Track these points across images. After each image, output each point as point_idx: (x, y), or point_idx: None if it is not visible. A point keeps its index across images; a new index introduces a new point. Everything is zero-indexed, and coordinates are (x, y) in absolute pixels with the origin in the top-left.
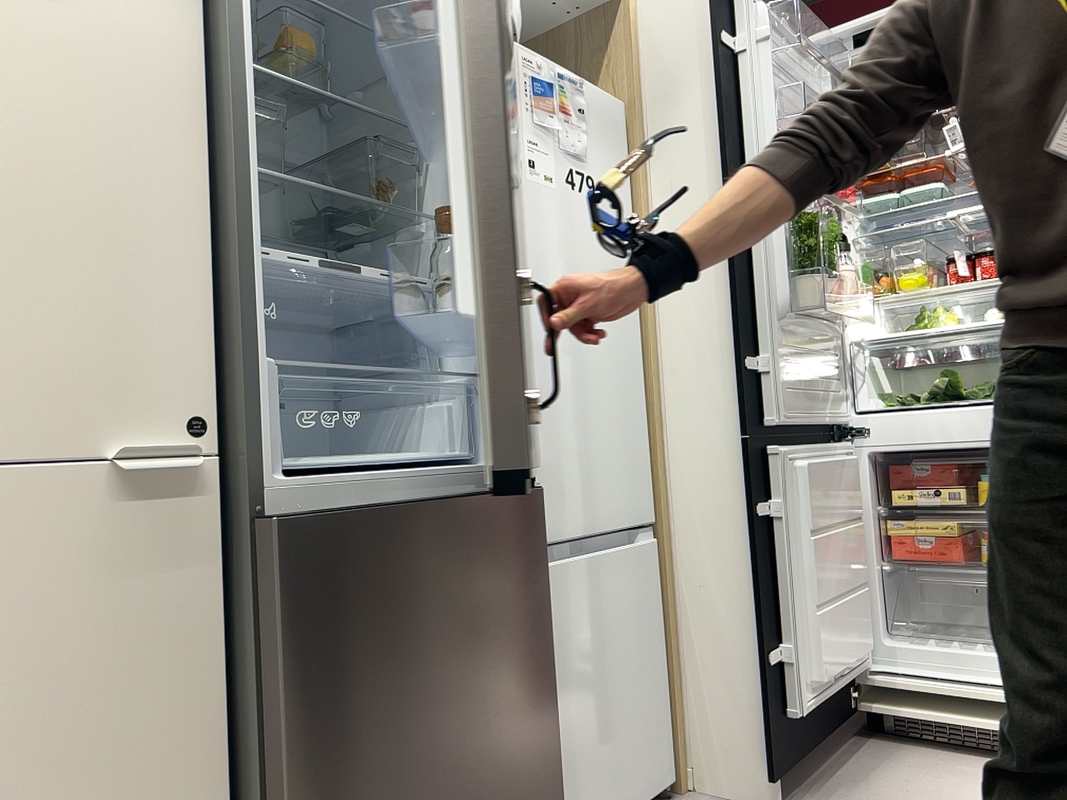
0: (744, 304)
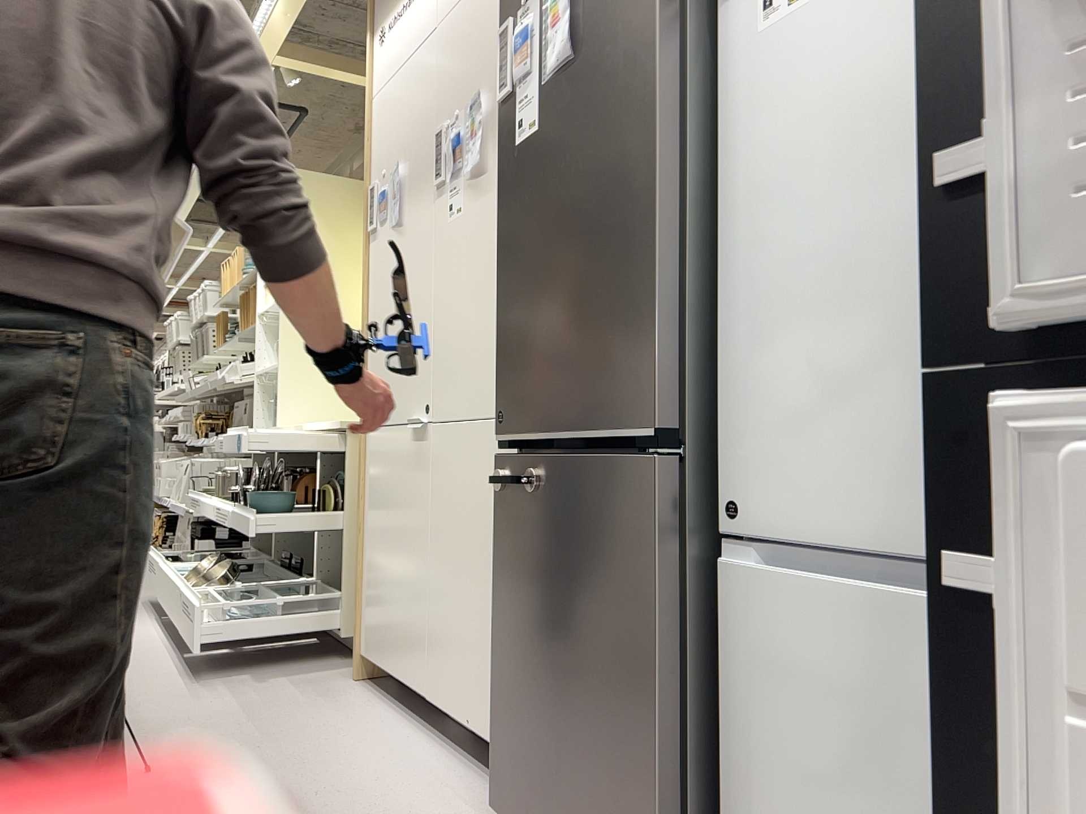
0: (971, 6)
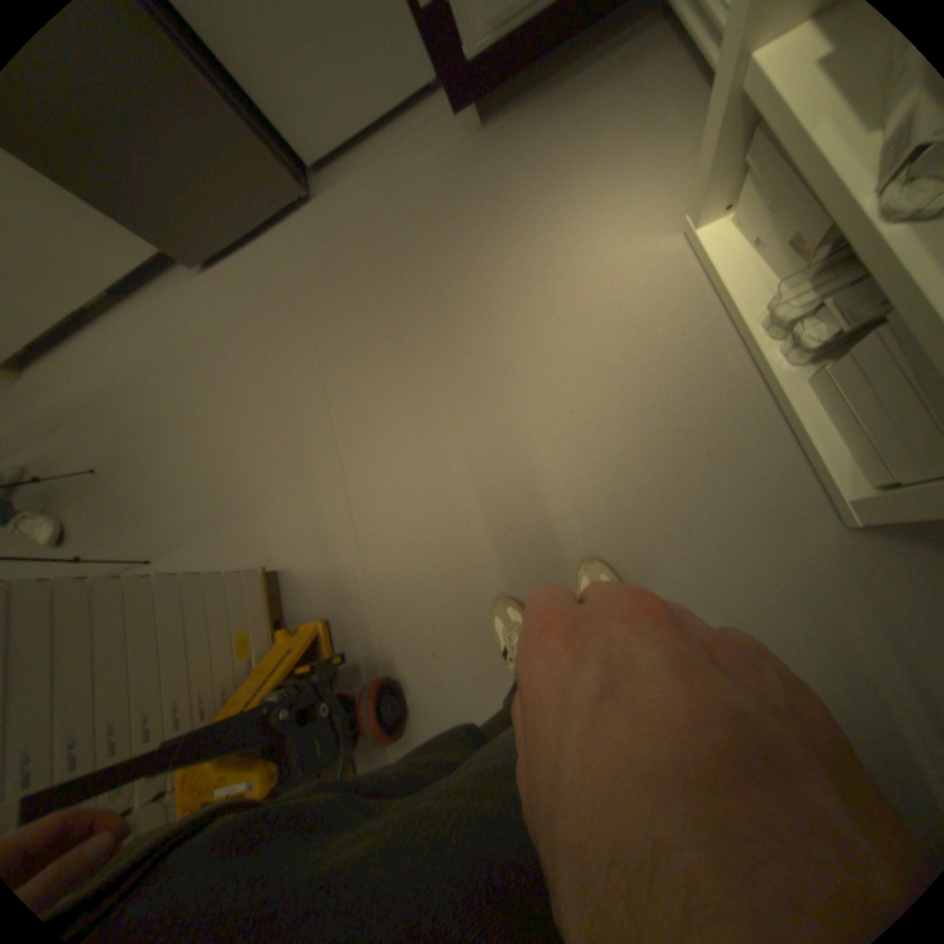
0: None
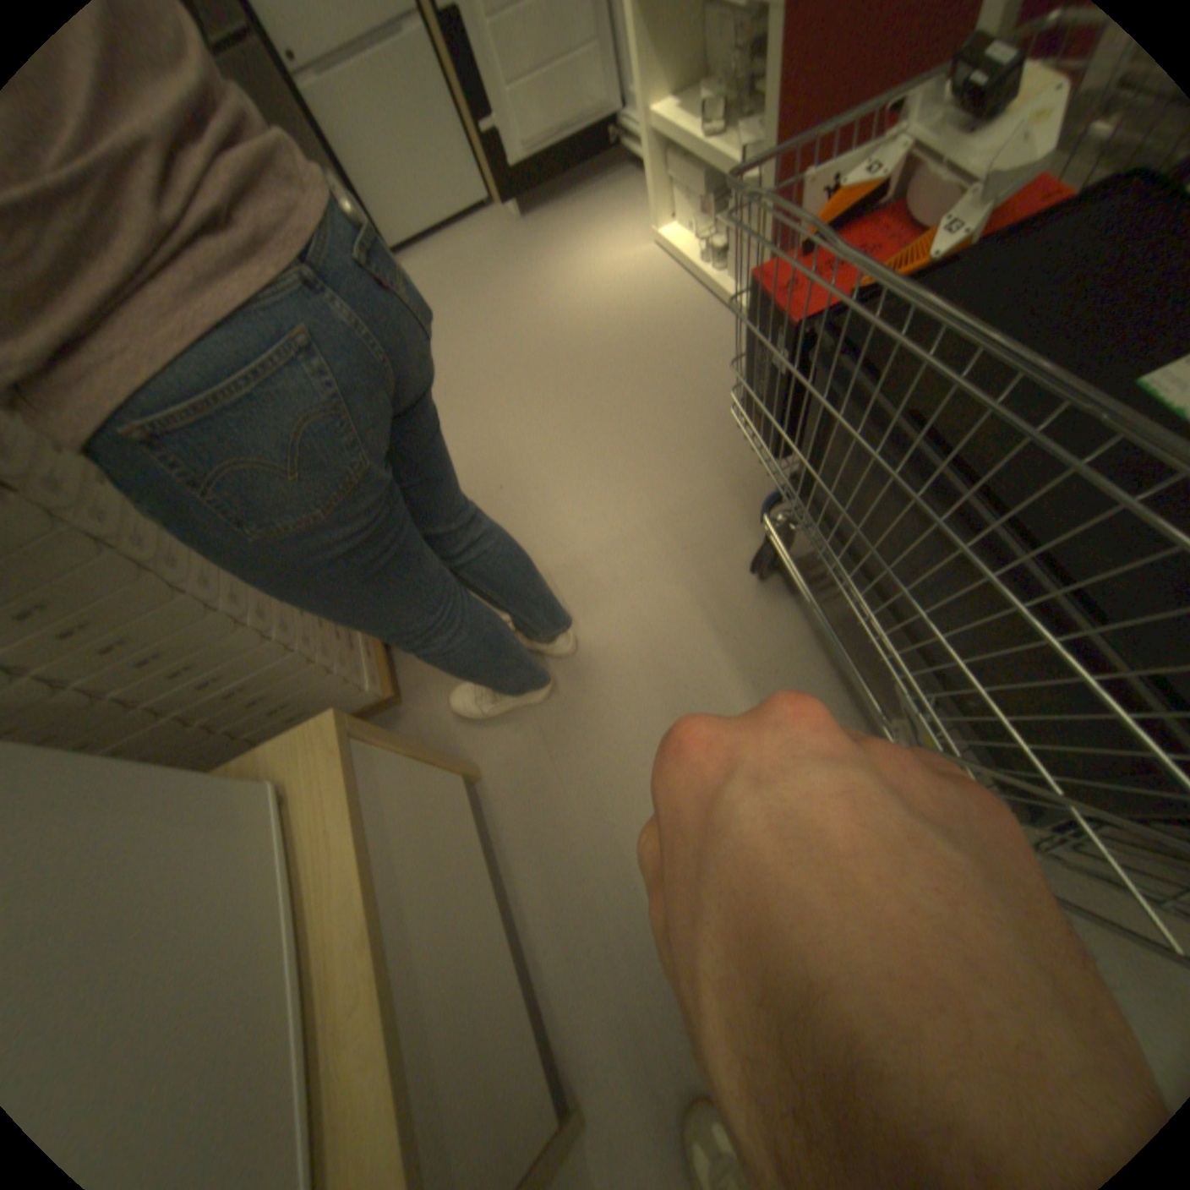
0: None
